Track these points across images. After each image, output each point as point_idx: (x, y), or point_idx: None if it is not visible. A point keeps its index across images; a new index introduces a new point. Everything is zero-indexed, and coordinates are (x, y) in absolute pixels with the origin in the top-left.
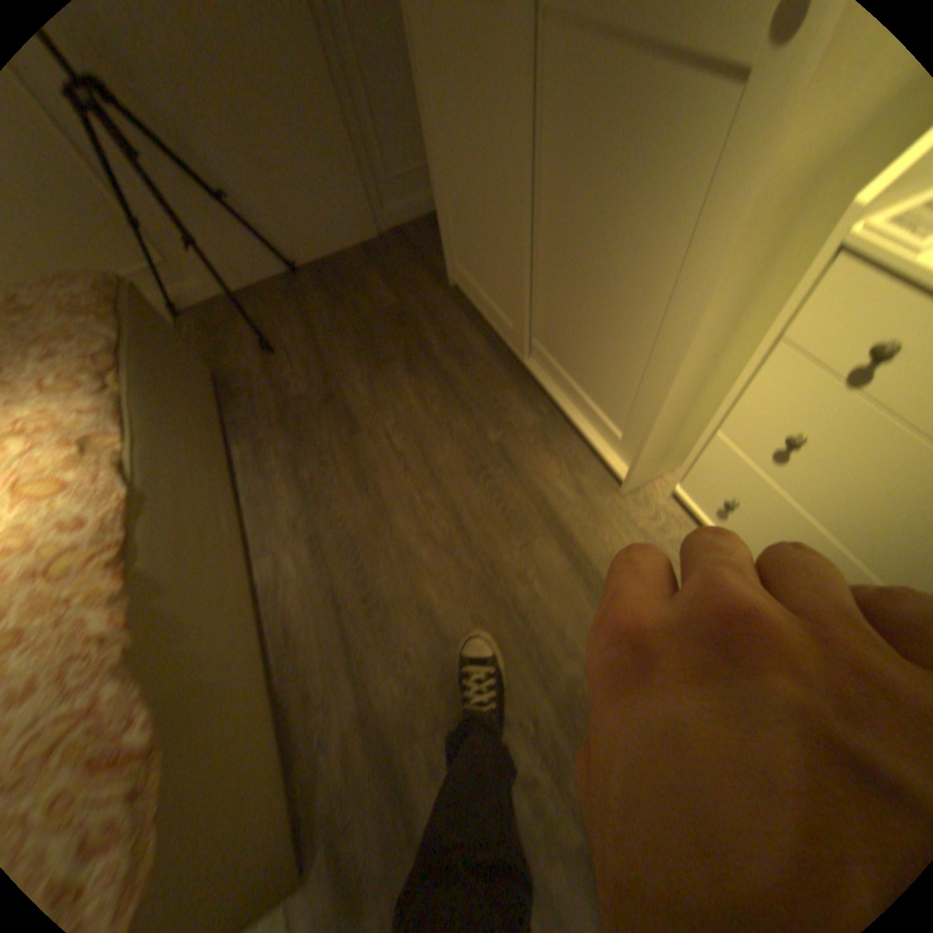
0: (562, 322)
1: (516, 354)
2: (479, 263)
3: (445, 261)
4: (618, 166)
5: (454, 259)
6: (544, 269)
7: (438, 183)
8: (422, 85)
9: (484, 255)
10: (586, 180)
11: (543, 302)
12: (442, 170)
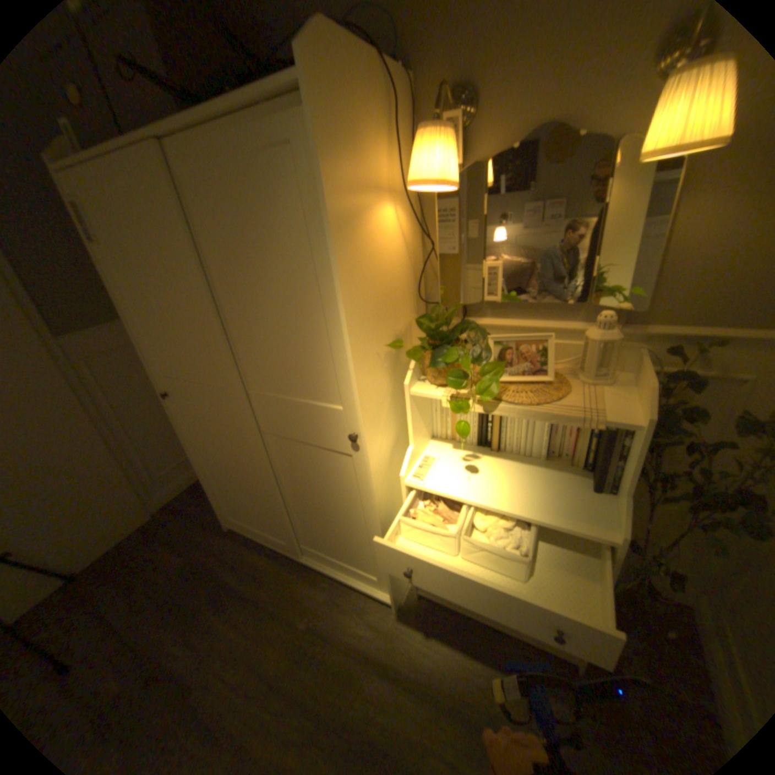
0: (315, 532)
1: (292, 557)
2: (248, 515)
3: (218, 517)
4: (317, 473)
5: (225, 515)
6: (295, 511)
7: (206, 481)
8: (189, 444)
9: (251, 511)
10: (304, 478)
11: (300, 525)
12: (208, 475)
